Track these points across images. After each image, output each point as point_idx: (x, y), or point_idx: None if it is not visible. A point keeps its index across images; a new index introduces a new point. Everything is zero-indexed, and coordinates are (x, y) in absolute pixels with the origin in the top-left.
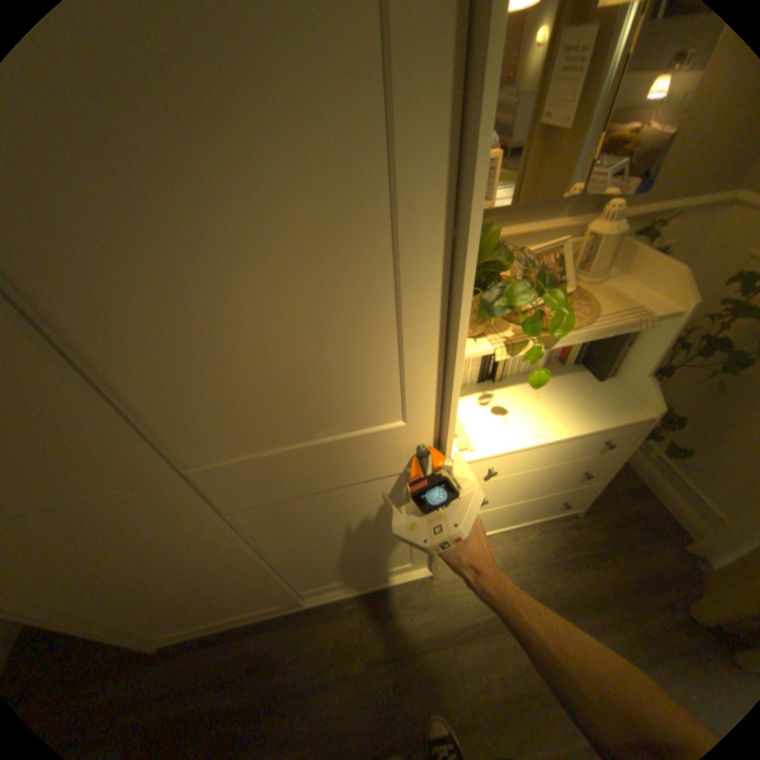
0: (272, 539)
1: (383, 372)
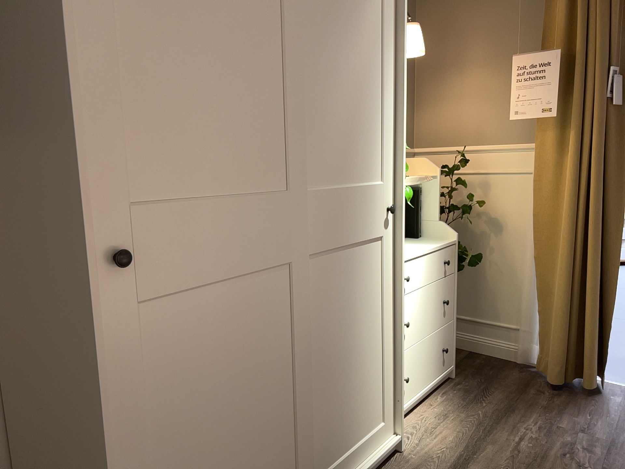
0: (317, 309)
1: (374, 145)
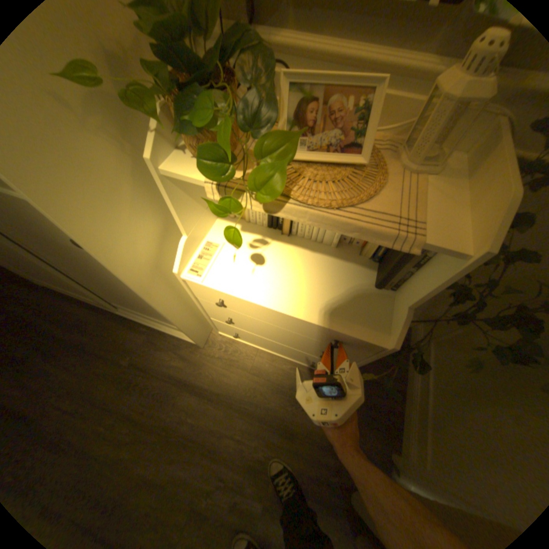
0: (43, 254)
1: None
